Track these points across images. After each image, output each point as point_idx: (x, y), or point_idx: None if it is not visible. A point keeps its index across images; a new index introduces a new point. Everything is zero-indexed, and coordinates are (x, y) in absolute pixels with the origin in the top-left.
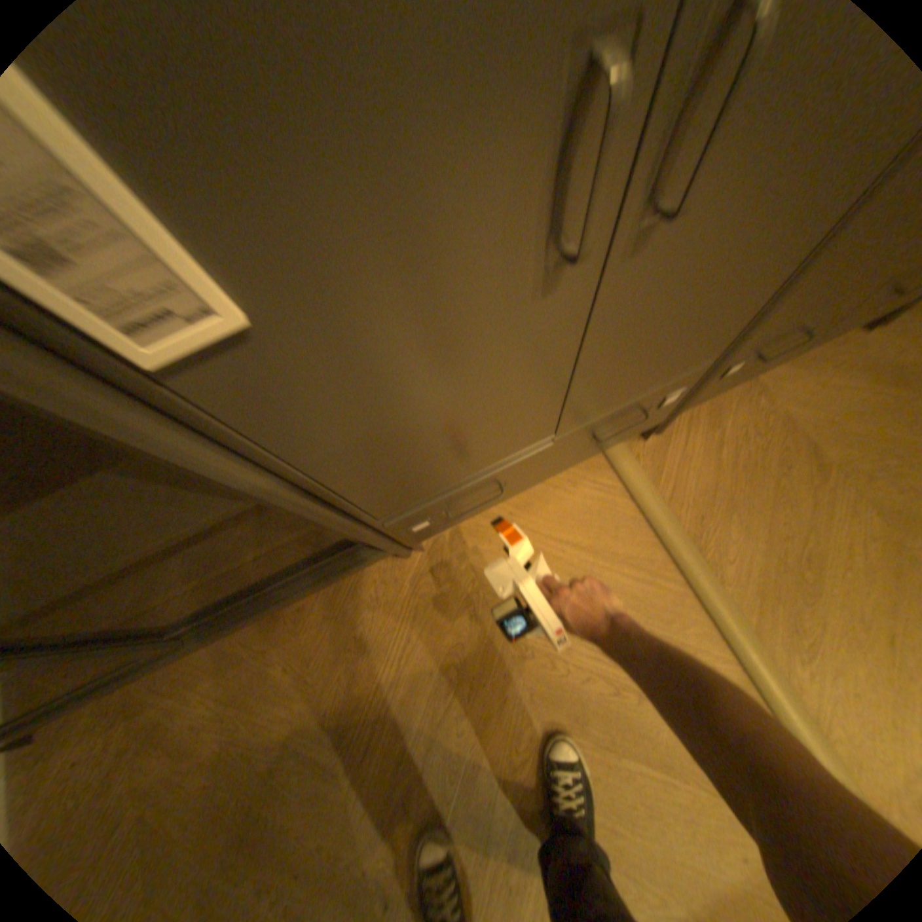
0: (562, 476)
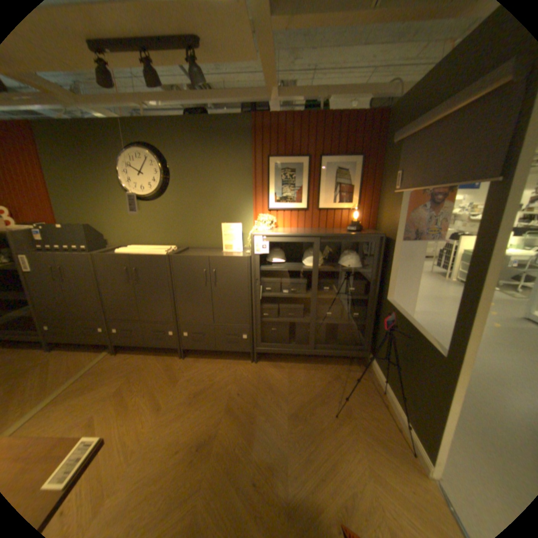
0: (89, 354)
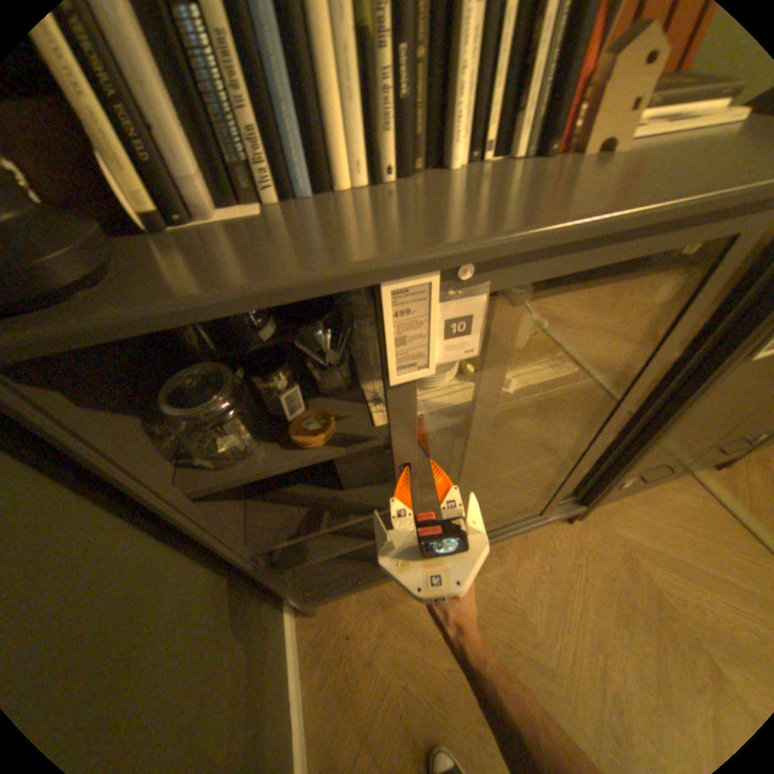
0: (667, 486)
